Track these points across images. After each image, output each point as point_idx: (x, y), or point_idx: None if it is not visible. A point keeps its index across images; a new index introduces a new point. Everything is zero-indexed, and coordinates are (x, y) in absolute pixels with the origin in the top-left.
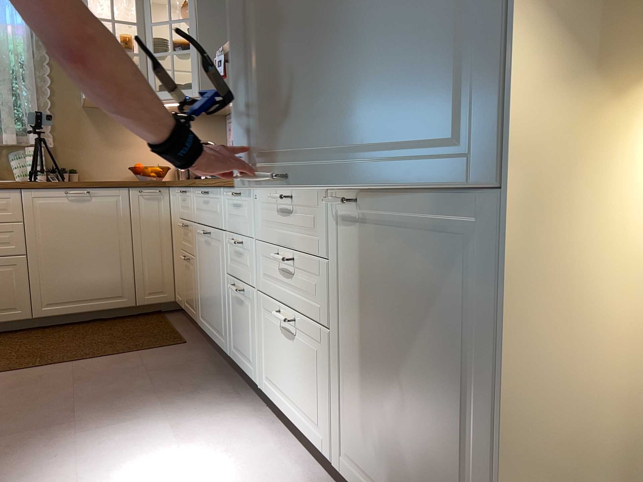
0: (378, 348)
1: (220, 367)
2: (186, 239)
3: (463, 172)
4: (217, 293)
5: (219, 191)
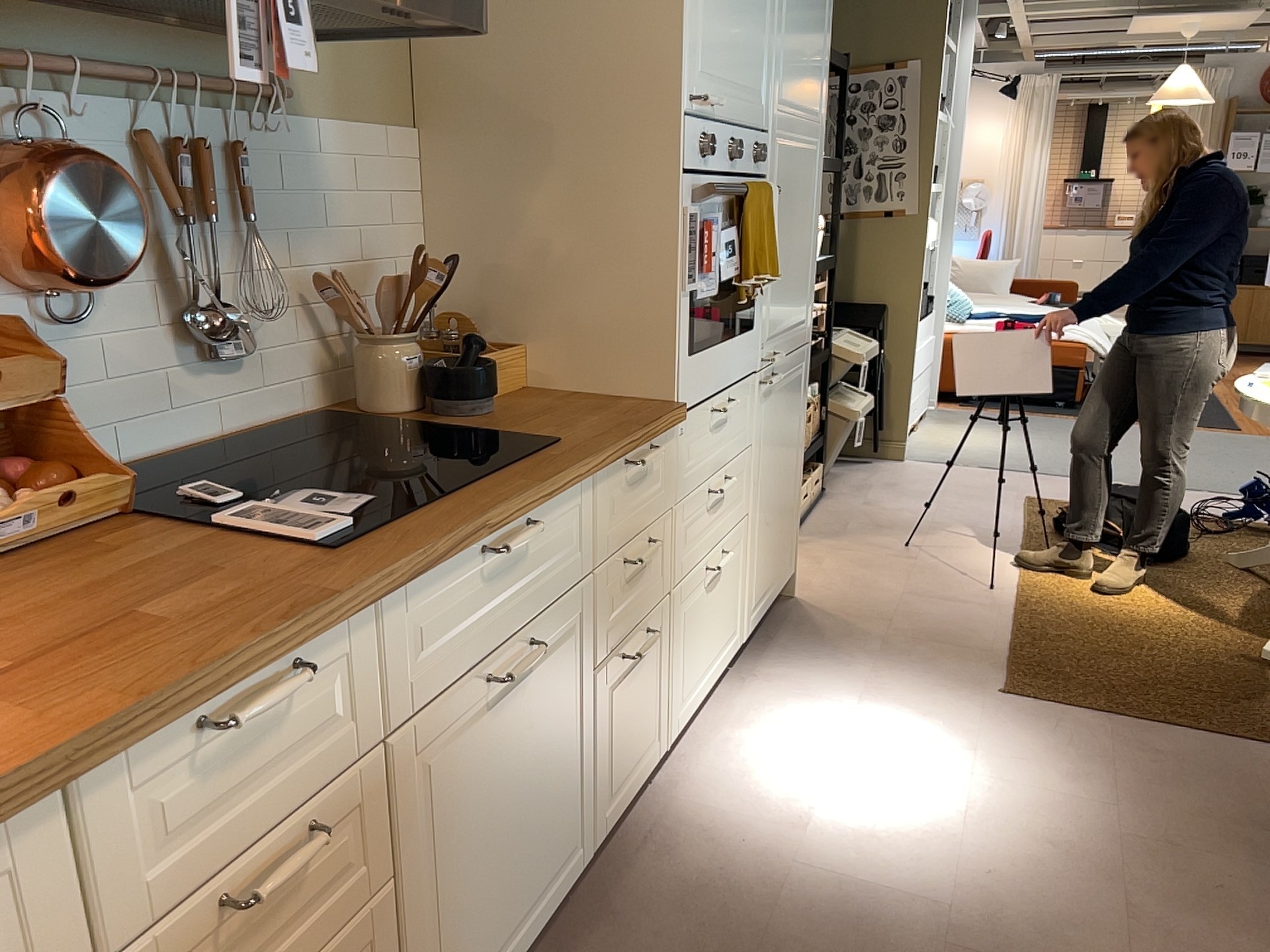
0: (773, 482)
1: (558, 949)
2: (257, 948)
3: (803, 336)
4: (555, 774)
5: (586, 483)
